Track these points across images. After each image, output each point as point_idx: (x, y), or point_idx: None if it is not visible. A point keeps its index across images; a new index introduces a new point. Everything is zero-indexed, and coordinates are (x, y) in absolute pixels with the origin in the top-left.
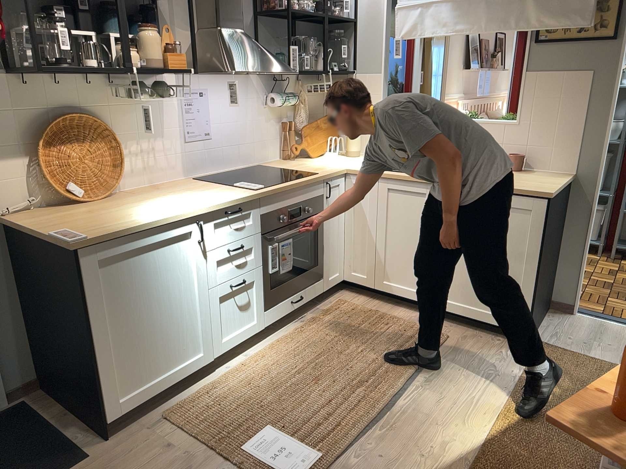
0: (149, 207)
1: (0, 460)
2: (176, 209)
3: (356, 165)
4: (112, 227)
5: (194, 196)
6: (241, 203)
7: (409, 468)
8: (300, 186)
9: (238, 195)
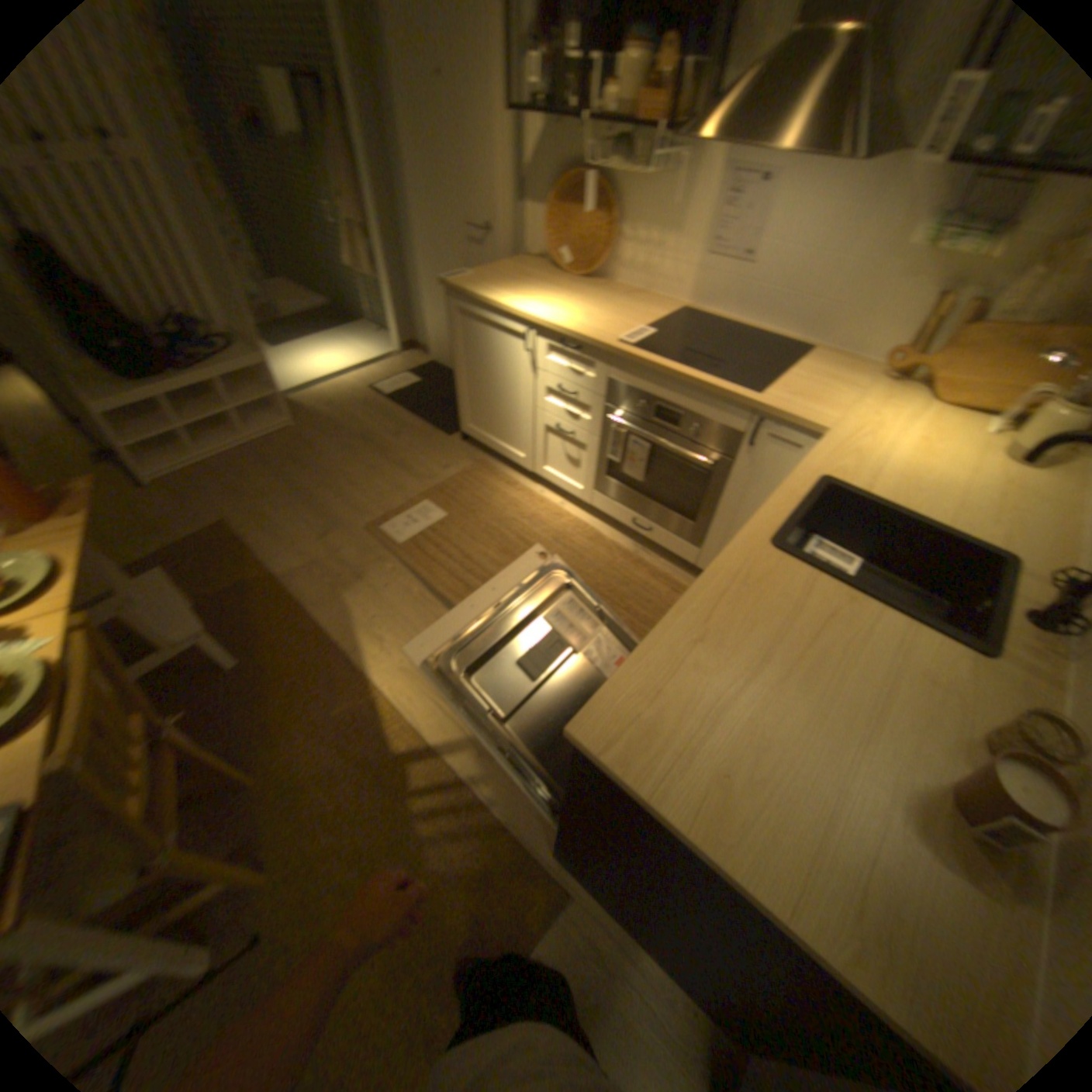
0: (539, 295)
1: (454, 407)
2: (528, 305)
3: (884, 446)
4: (472, 287)
5: (585, 311)
6: (578, 342)
7: (363, 604)
8: (684, 384)
9: (588, 332)
